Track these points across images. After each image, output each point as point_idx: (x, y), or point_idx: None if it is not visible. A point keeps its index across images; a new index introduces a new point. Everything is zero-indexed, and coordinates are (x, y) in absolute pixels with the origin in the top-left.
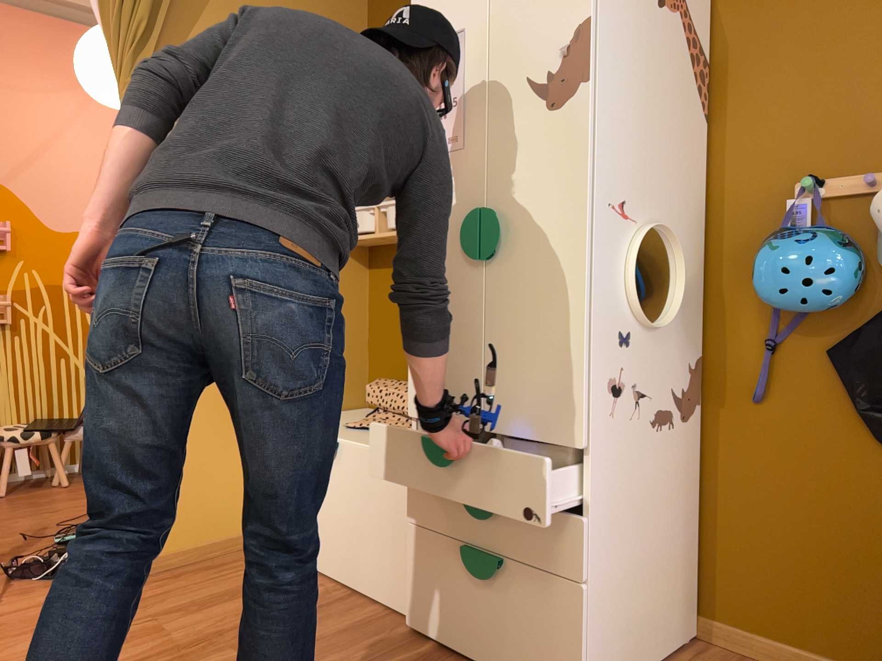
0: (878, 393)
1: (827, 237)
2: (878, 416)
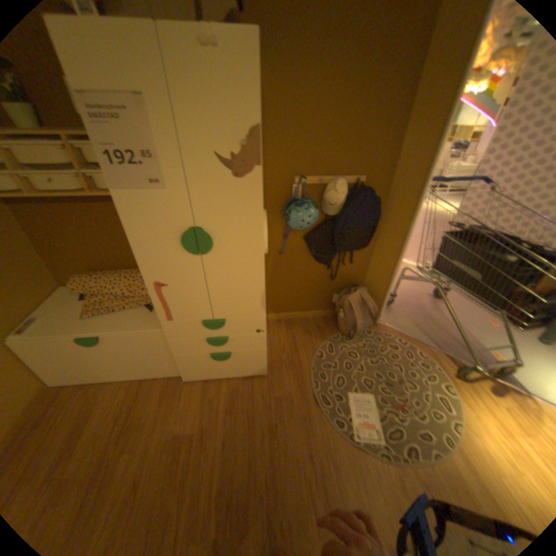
0: (317, 249)
1: (312, 206)
2: (316, 256)
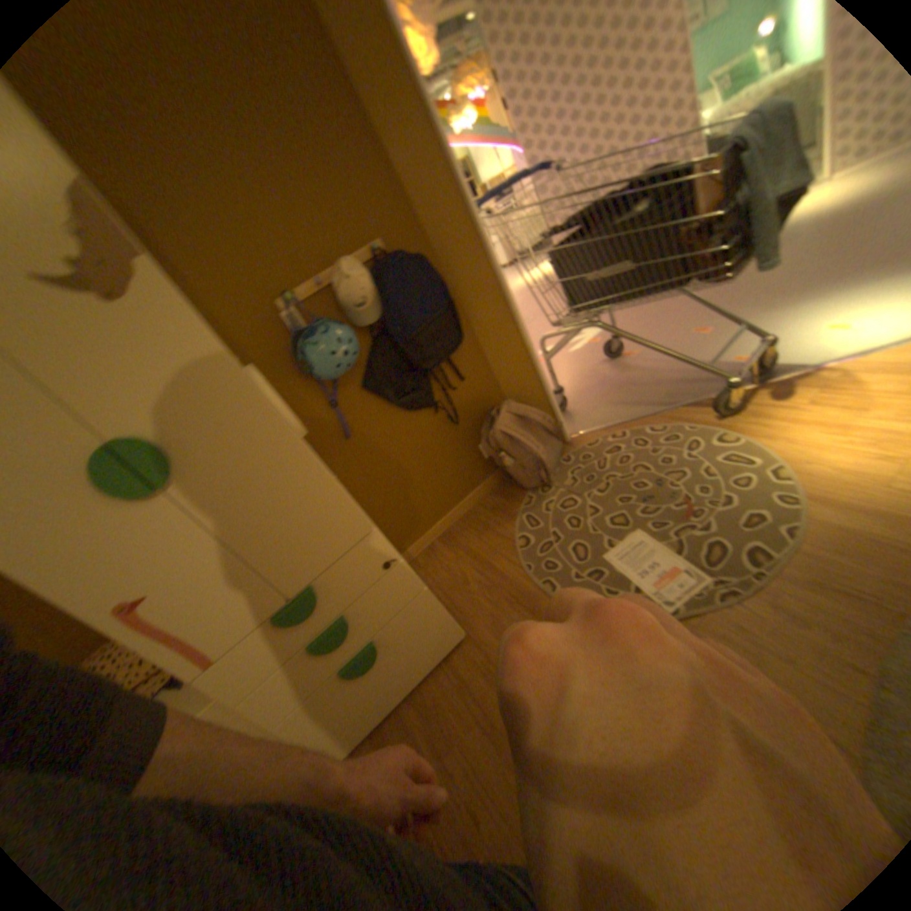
0: (398, 389)
1: (333, 323)
2: (405, 400)
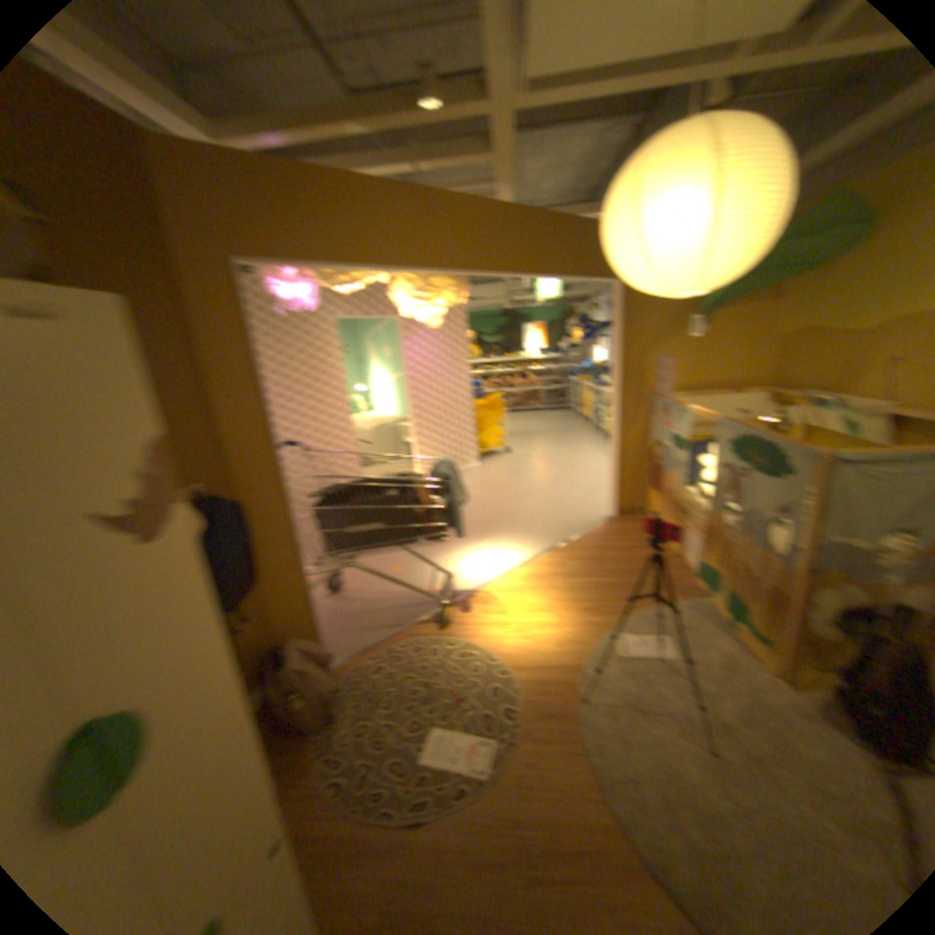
0: None
1: None
2: None
